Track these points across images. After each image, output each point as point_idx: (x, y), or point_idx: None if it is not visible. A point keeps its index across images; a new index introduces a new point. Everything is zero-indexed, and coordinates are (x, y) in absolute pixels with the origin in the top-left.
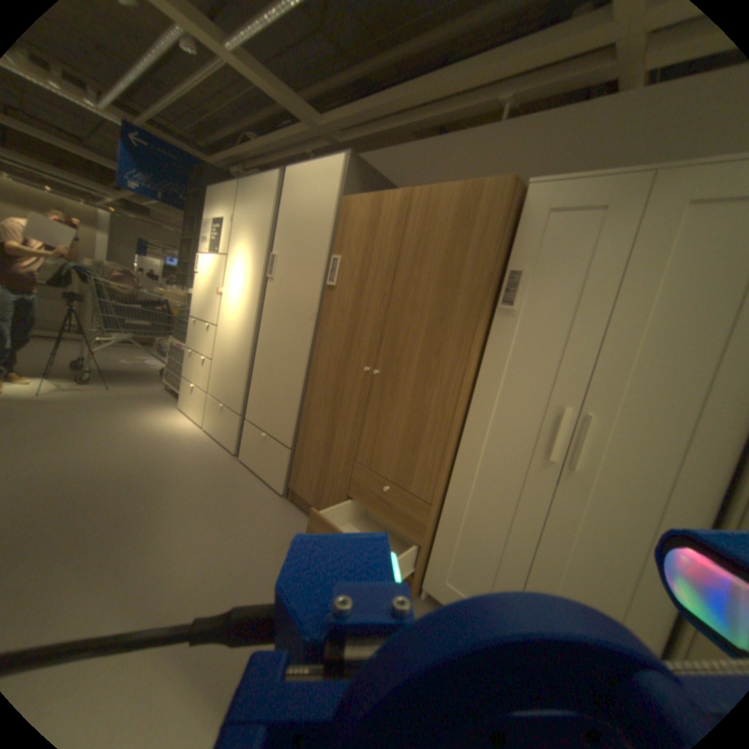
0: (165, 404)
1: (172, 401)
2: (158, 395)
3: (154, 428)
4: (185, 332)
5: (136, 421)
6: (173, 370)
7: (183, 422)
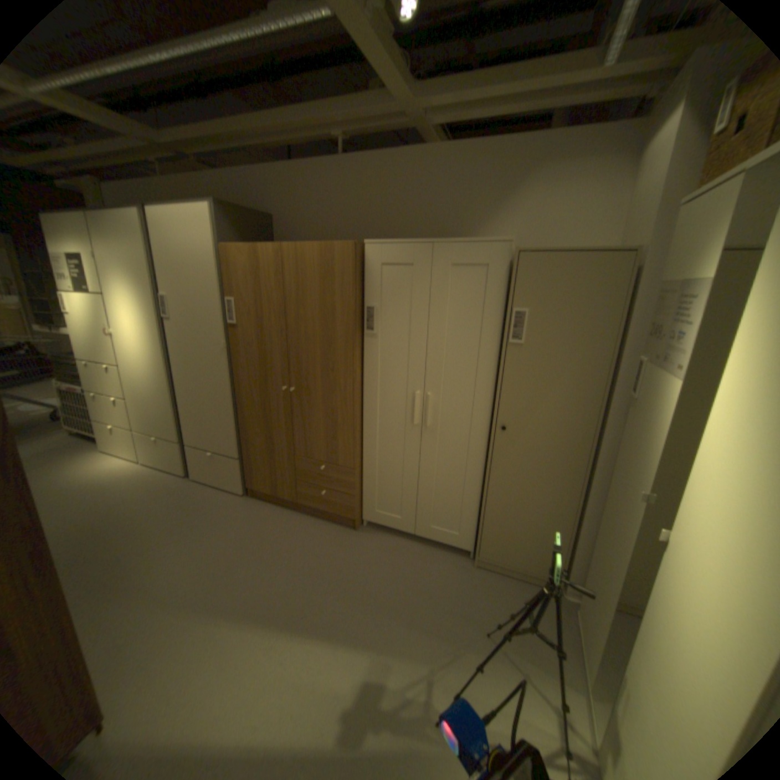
0: (84, 448)
1: (89, 443)
2: (68, 441)
3: (91, 476)
4: (76, 372)
5: (67, 475)
6: (76, 413)
7: (116, 460)
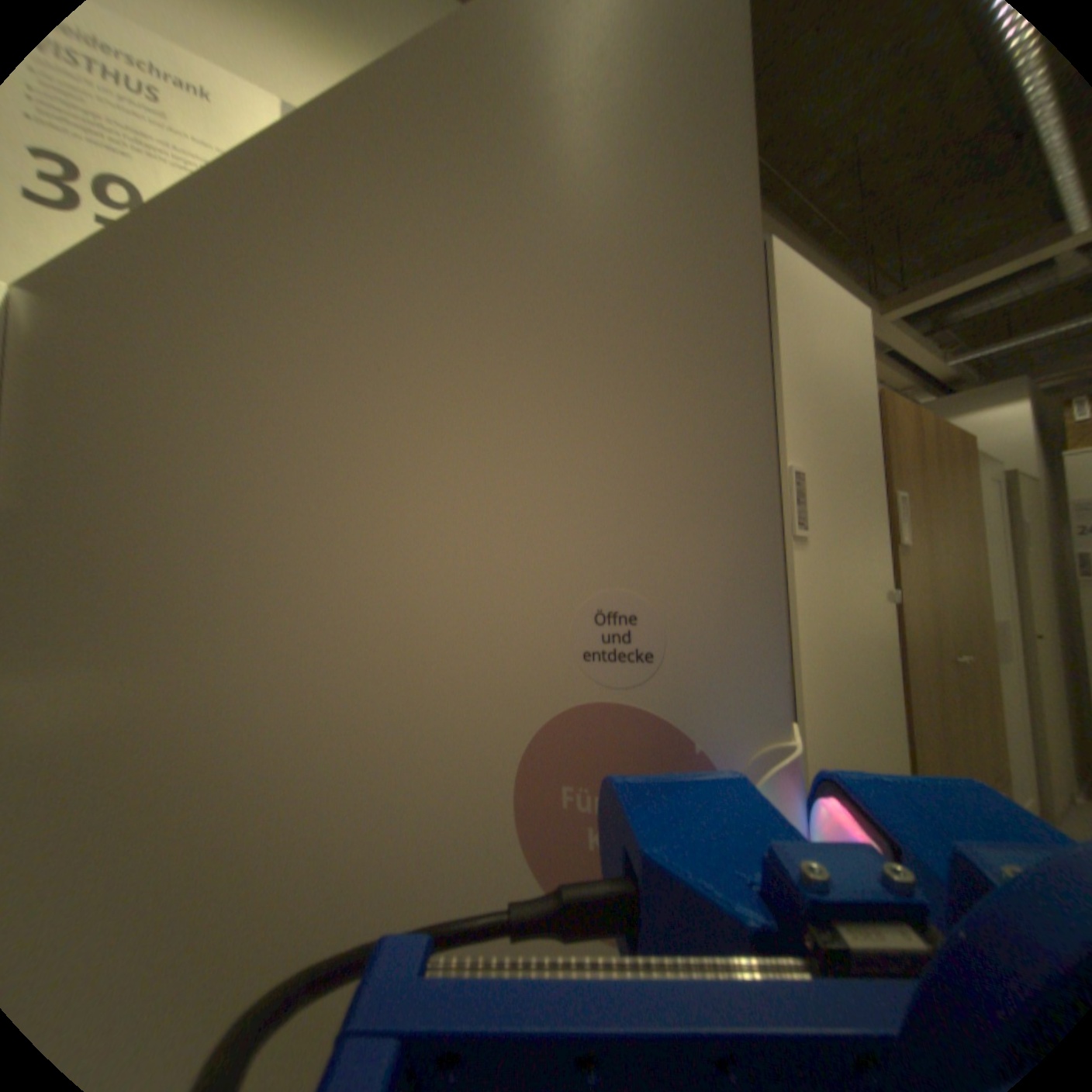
0: None
1: None
2: None
3: None
4: None
5: None
6: None
7: None
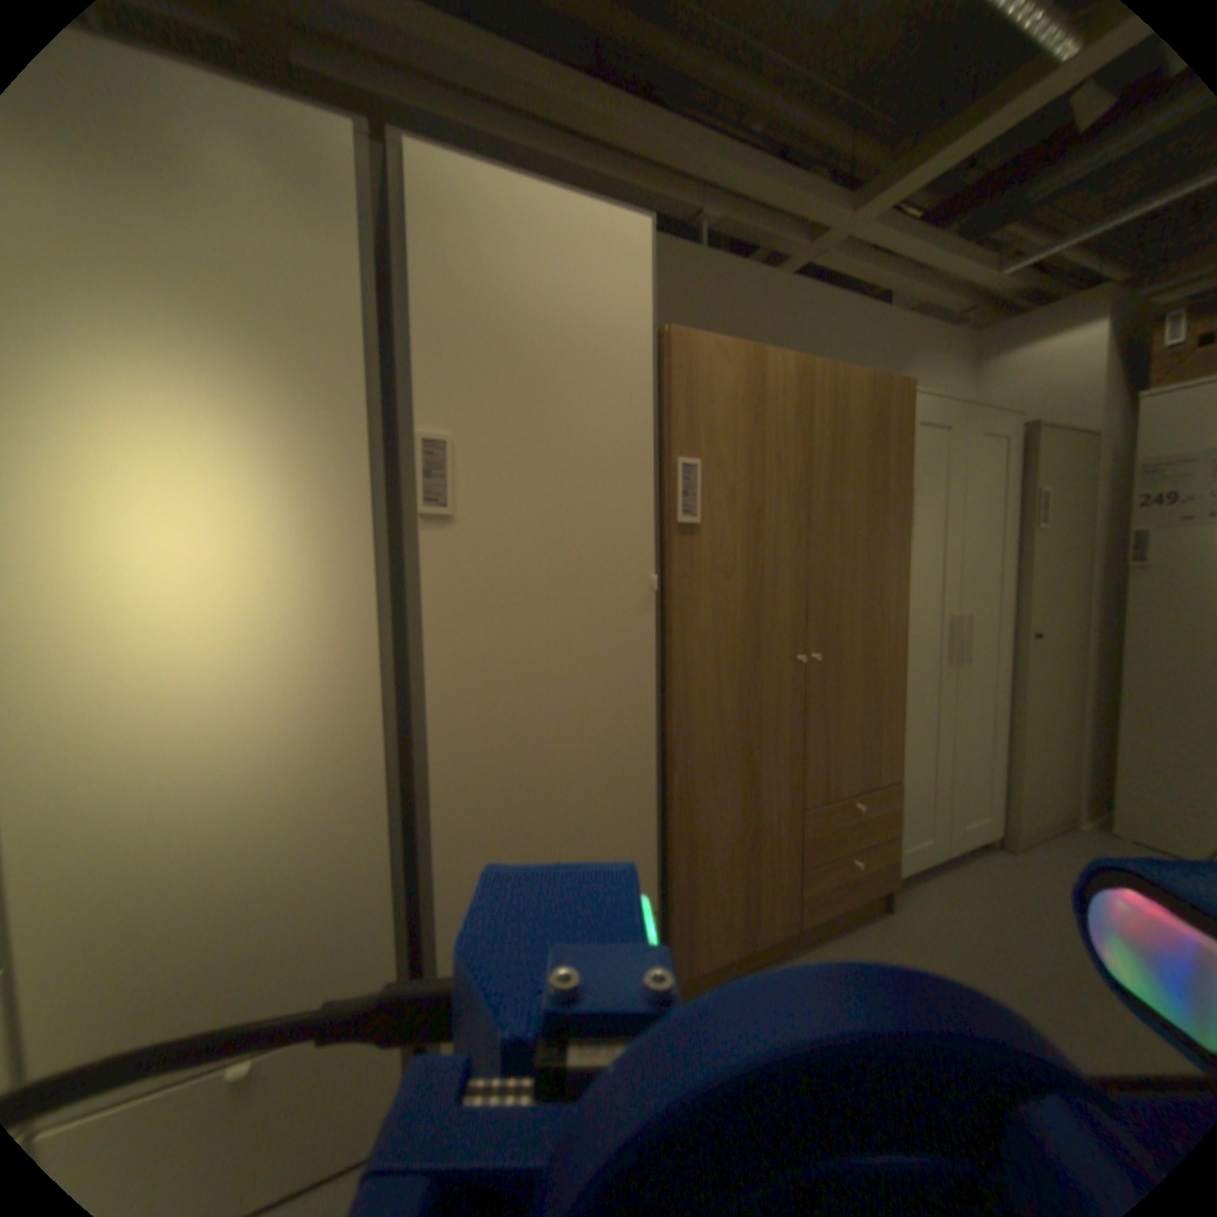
0: None
1: None
2: None
3: None
4: None
5: None
6: None
7: None
